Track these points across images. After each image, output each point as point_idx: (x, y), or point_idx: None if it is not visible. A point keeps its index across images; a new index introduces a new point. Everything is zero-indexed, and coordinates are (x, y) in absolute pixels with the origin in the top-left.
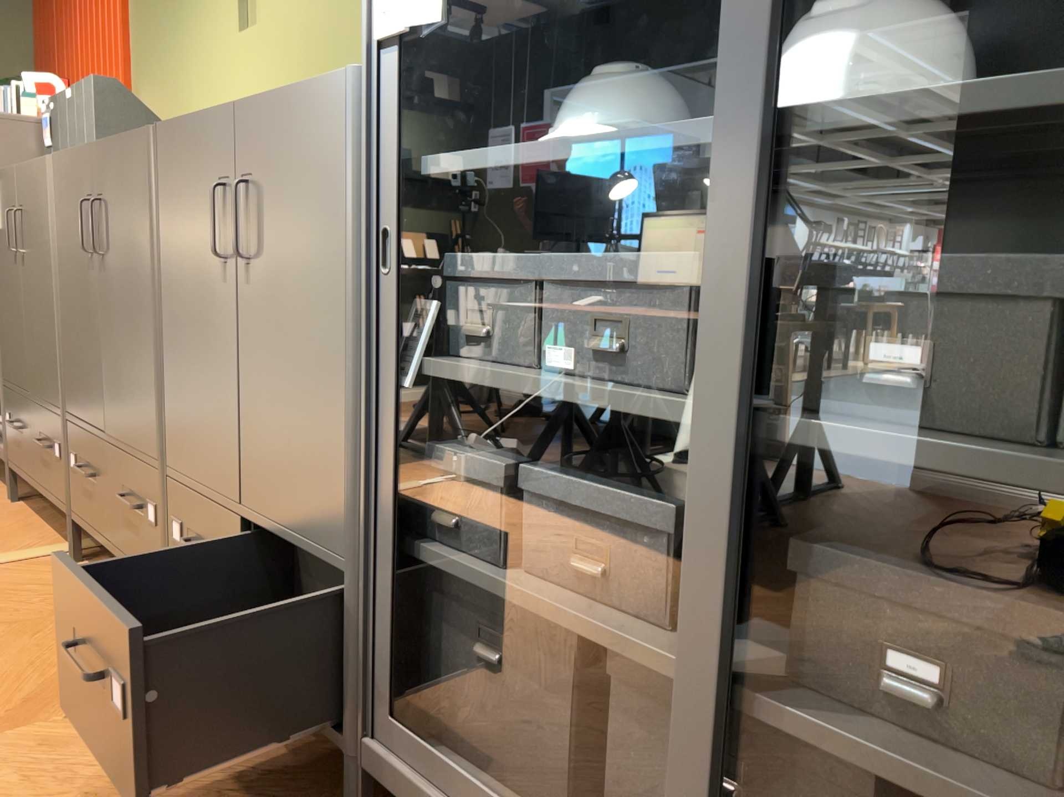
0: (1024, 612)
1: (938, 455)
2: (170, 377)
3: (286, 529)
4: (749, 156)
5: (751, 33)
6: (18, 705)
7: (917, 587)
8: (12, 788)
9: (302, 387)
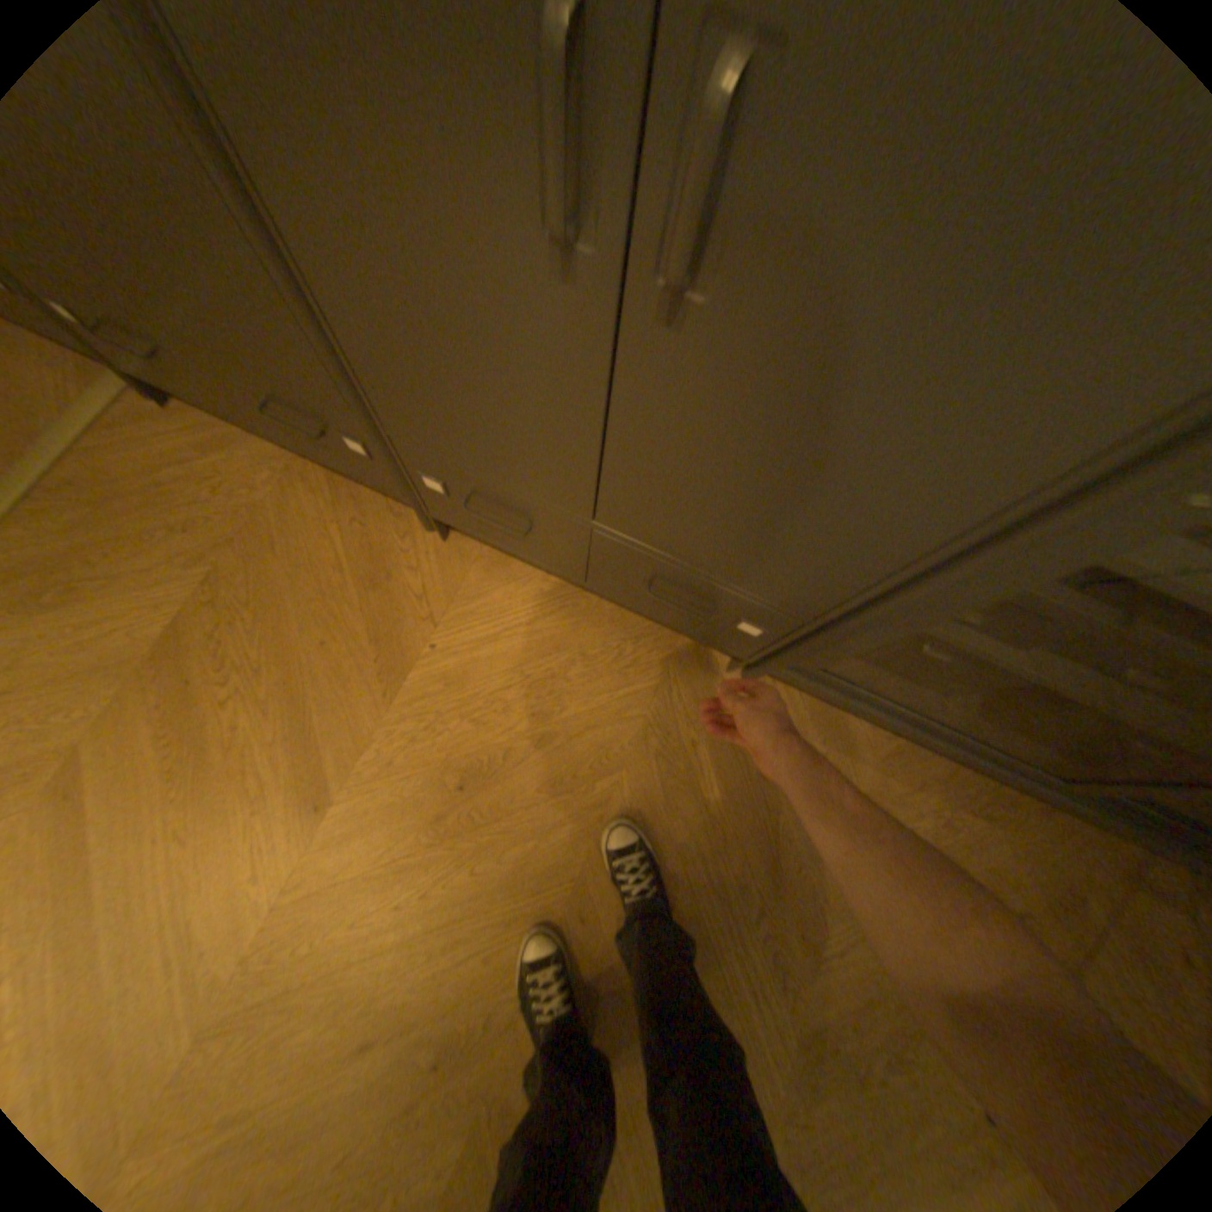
0: None
1: None
2: (359, 342)
3: (697, 569)
4: None
5: None
6: (370, 643)
7: None
8: (468, 726)
9: (798, 509)
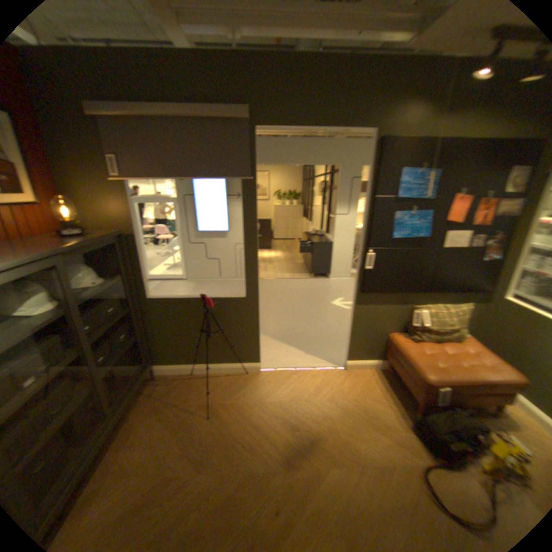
0: (101, 346)
1: (97, 336)
2: None
3: None
4: (72, 317)
5: (69, 301)
6: None
7: (94, 354)
8: None
9: None
